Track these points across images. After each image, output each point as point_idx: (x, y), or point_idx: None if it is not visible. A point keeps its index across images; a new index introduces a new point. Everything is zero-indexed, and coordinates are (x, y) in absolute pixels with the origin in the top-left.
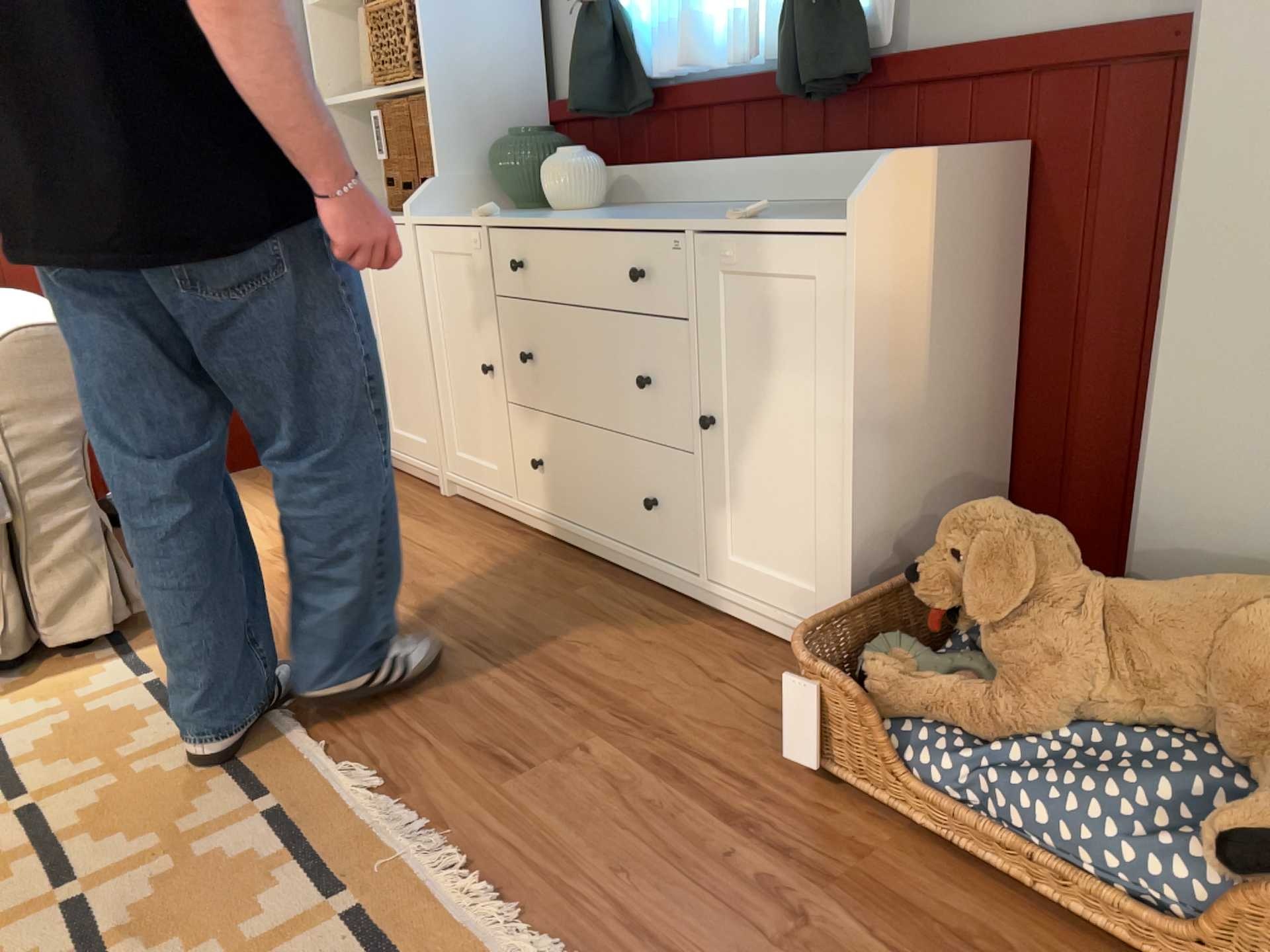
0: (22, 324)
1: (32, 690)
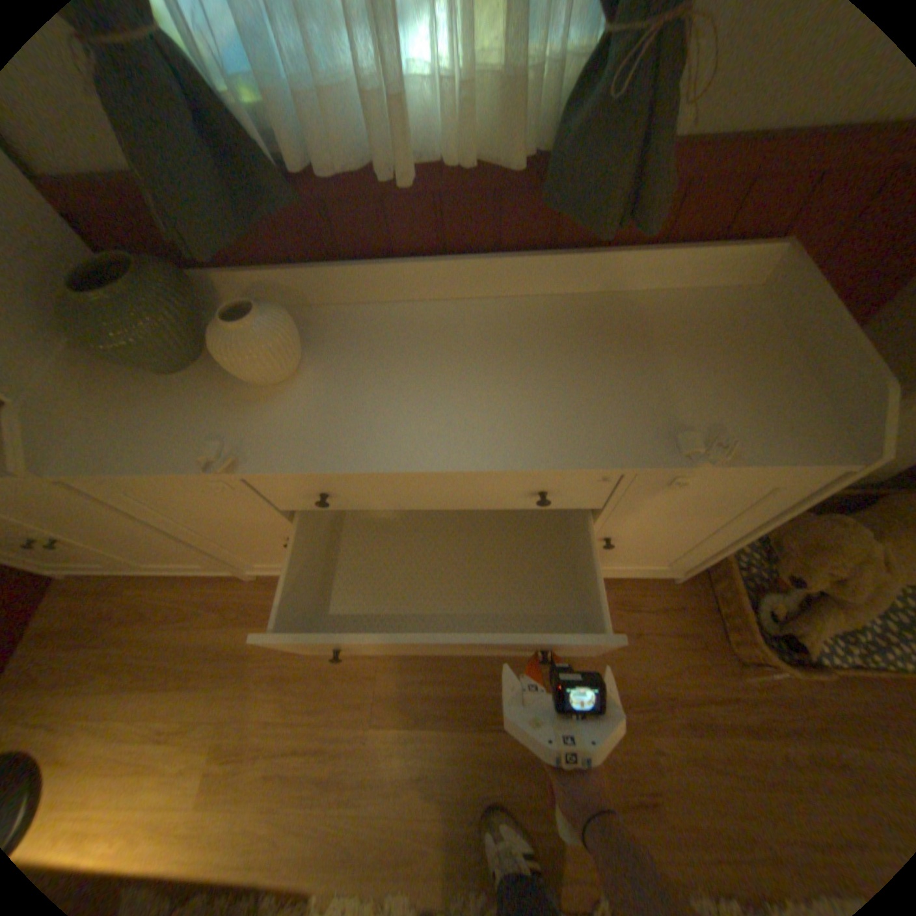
0: None
1: None
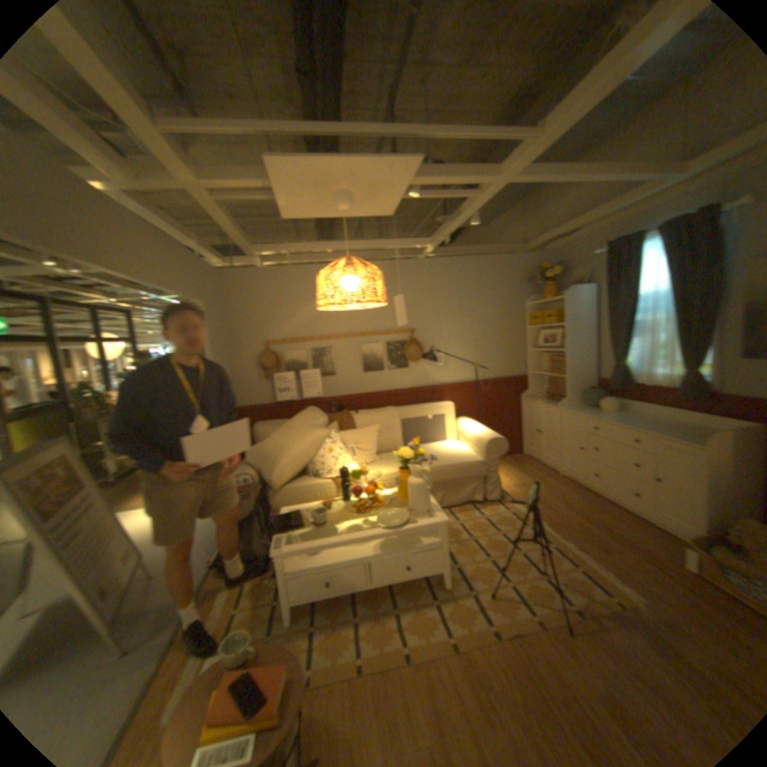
0: (490, 436)
1: (487, 509)
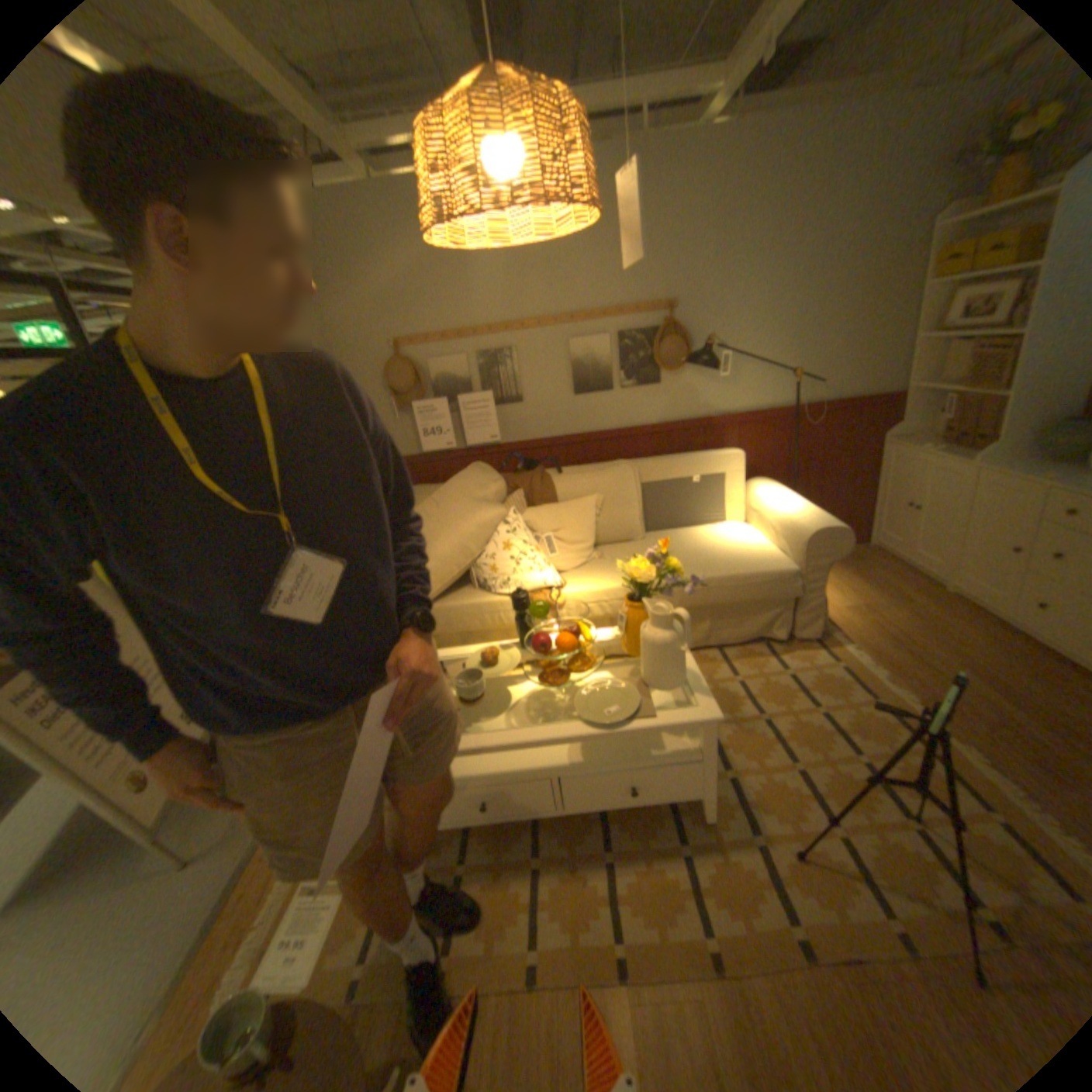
0: (817, 523)
1: (793, 655)
